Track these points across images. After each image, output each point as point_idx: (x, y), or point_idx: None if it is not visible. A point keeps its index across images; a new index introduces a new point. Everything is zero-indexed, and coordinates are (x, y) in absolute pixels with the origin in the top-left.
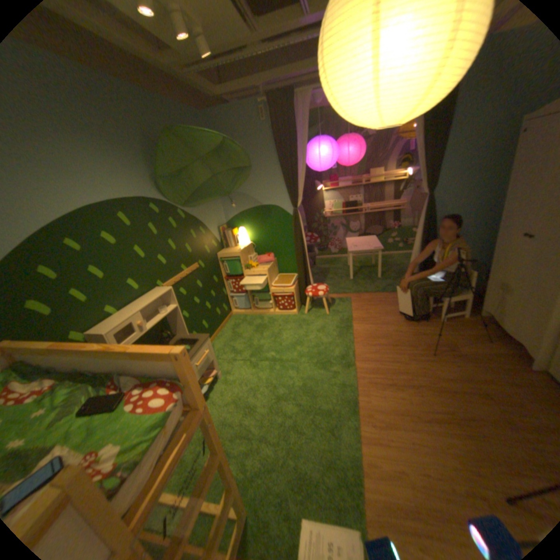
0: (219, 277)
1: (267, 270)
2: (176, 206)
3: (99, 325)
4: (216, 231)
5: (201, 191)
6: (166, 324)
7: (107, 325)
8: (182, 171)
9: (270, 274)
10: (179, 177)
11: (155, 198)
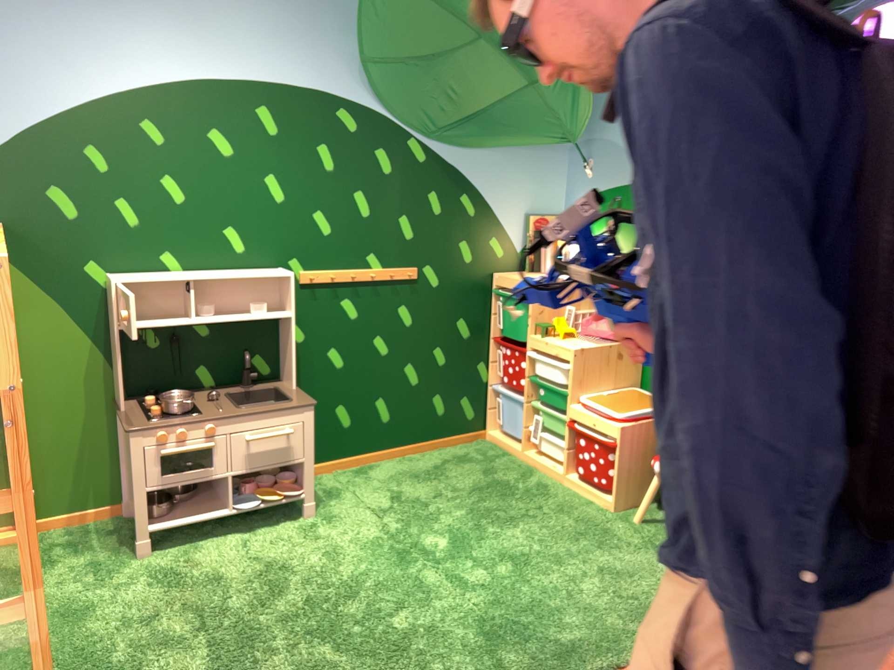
0: (478, 330)
1: (575, 350)
2: (412, 136)
3: (144, 276)
4: (517, 224)
5: (496, 119)
6: (280, 351)
7: (146, 278)
8: (441, 65)
9: (585, 367)
10: (431, 76)
11: (363, 107)
